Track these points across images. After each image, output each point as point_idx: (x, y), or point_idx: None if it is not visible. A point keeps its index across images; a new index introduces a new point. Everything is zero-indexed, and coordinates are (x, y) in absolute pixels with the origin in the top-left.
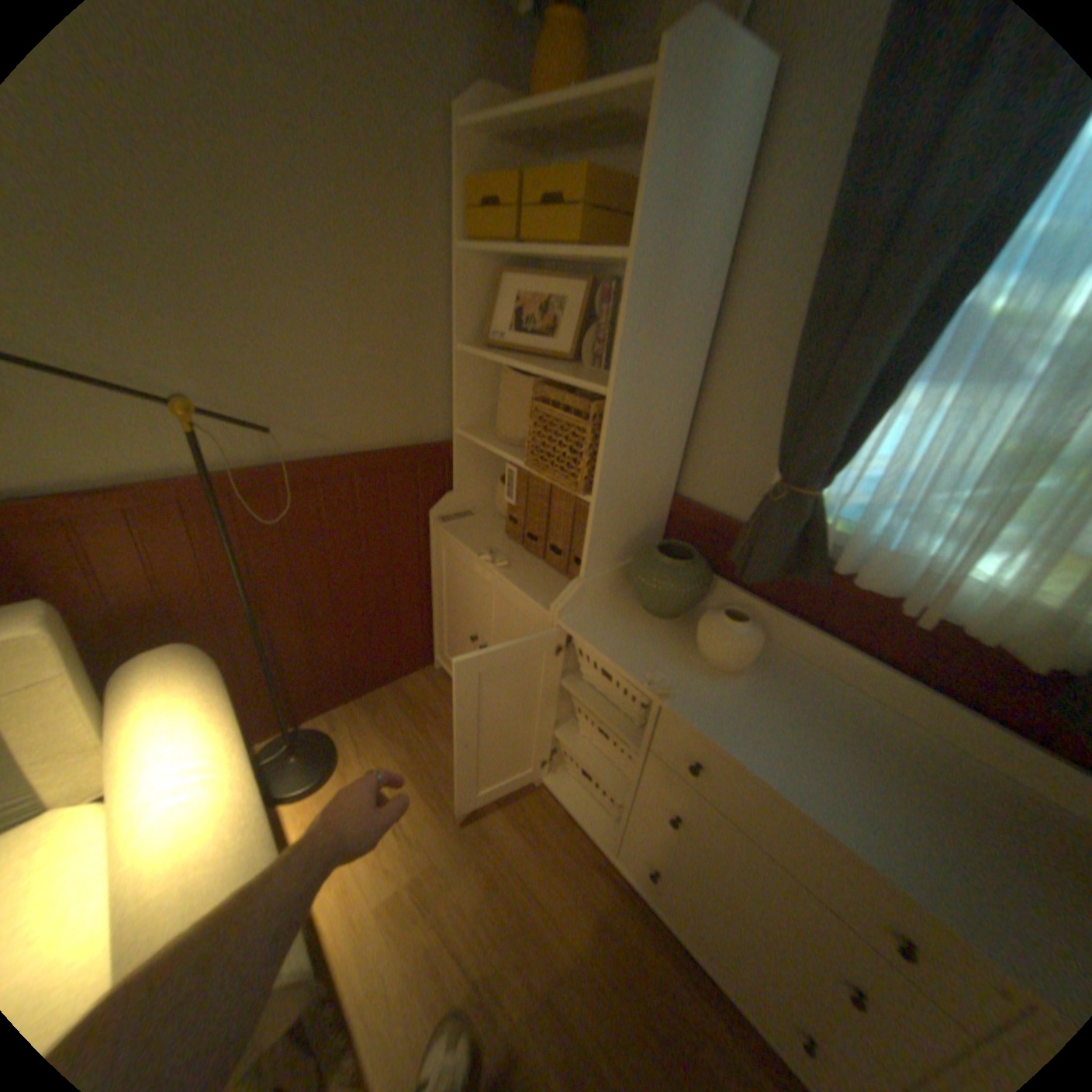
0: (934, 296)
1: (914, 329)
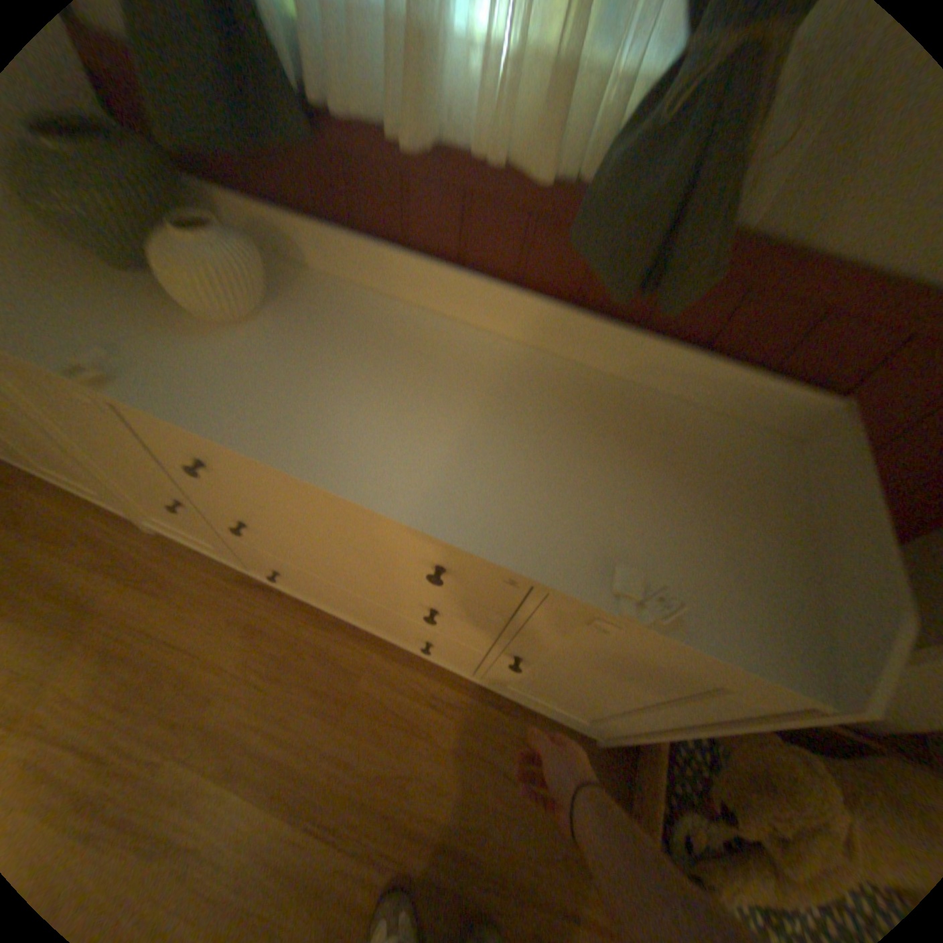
0: None
1: None
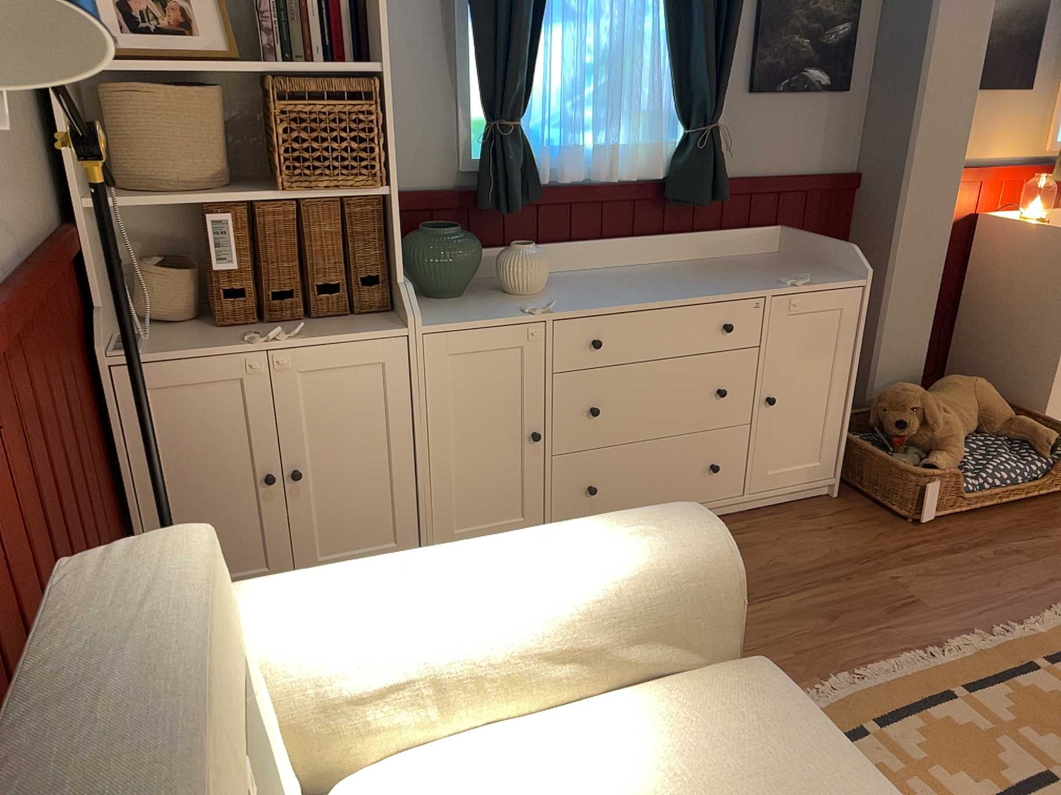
0: None
1: None
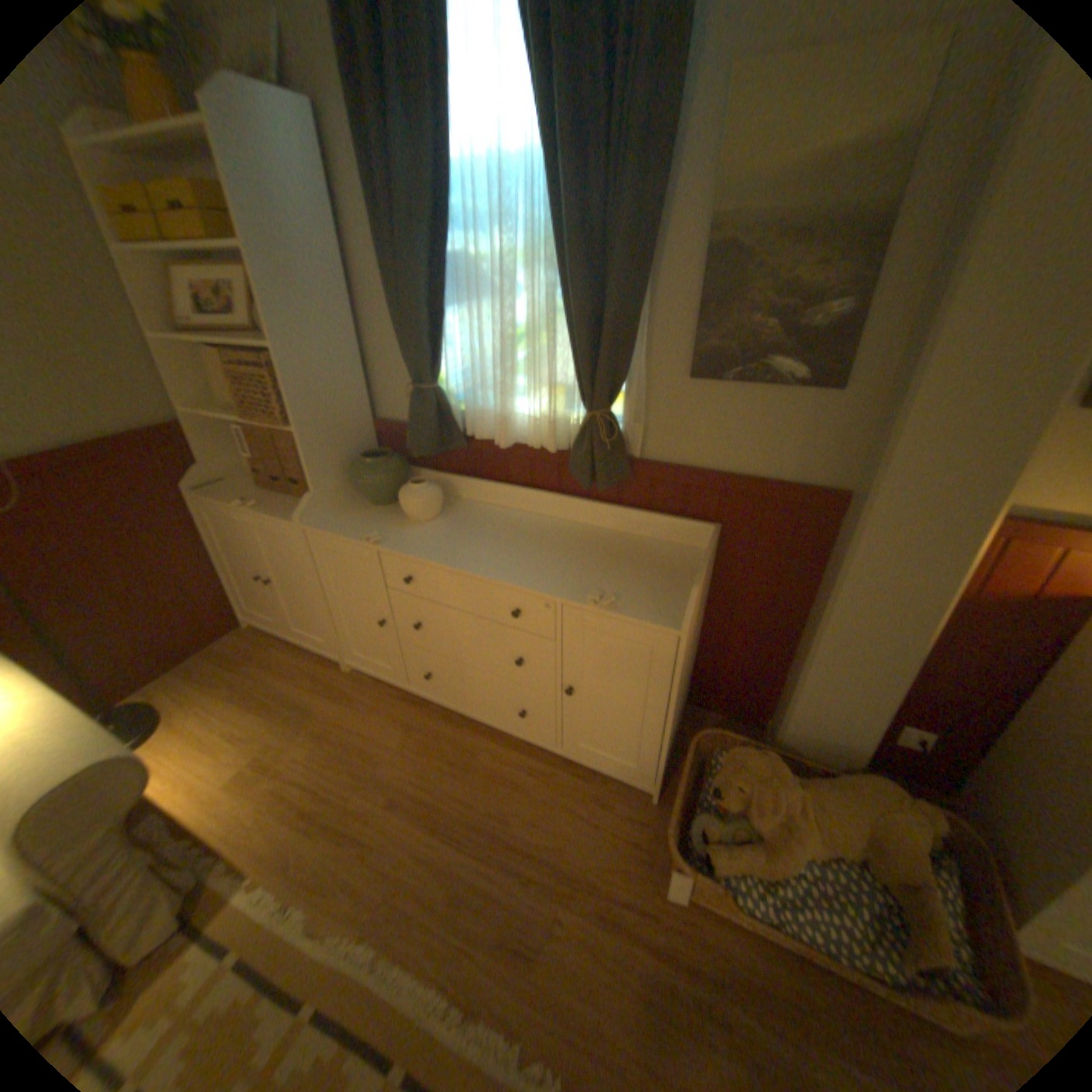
0: (429, 252)
1: (429, 273)
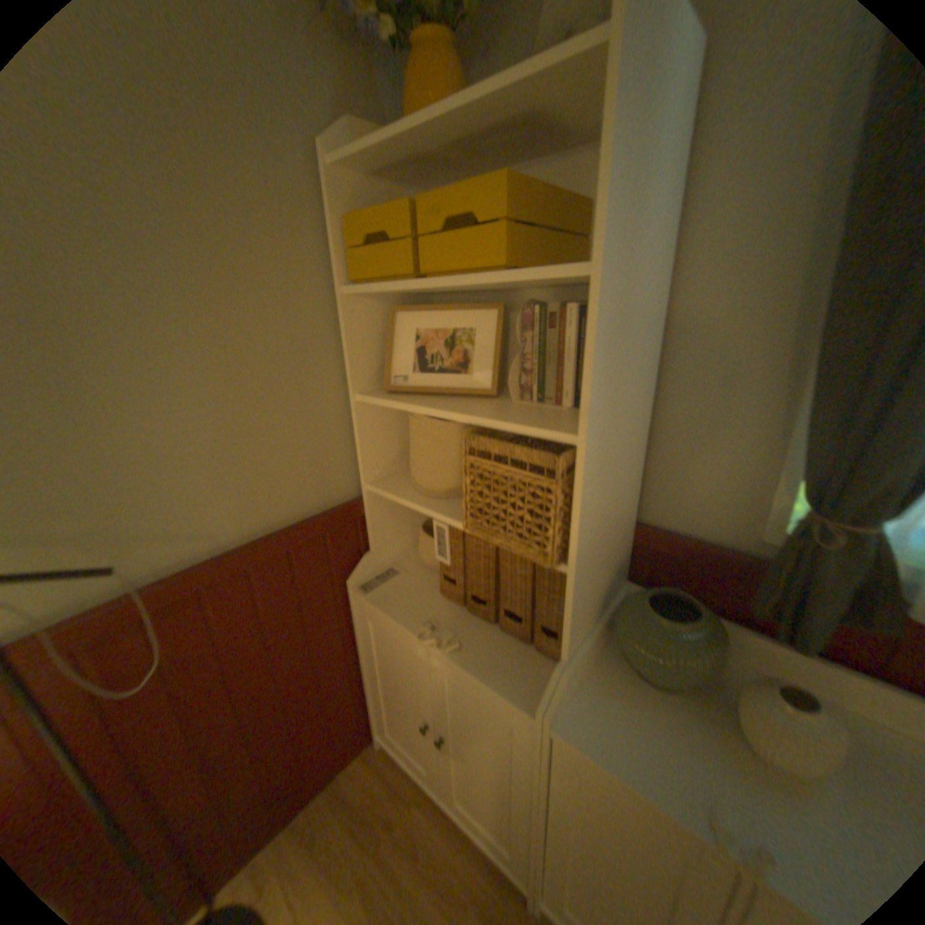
0: None
1: None
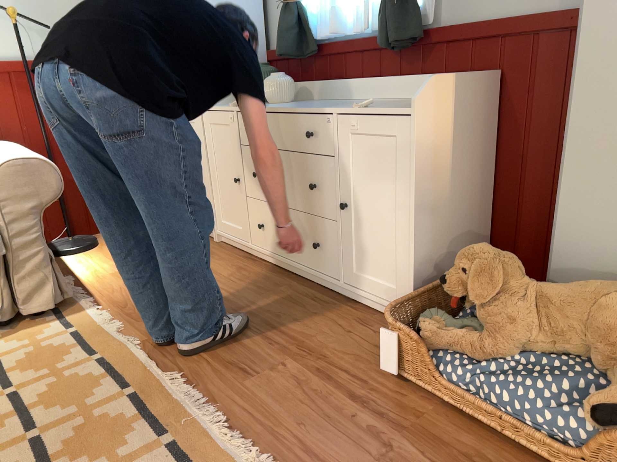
0: None
1: None
